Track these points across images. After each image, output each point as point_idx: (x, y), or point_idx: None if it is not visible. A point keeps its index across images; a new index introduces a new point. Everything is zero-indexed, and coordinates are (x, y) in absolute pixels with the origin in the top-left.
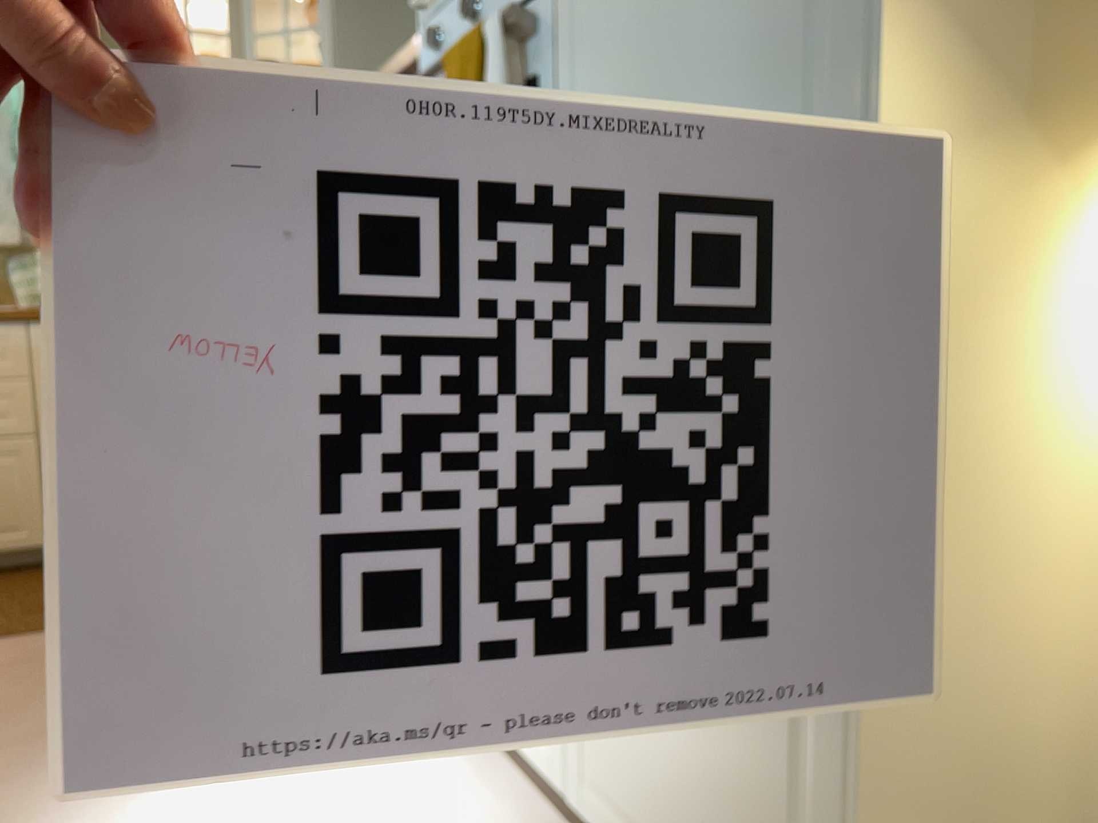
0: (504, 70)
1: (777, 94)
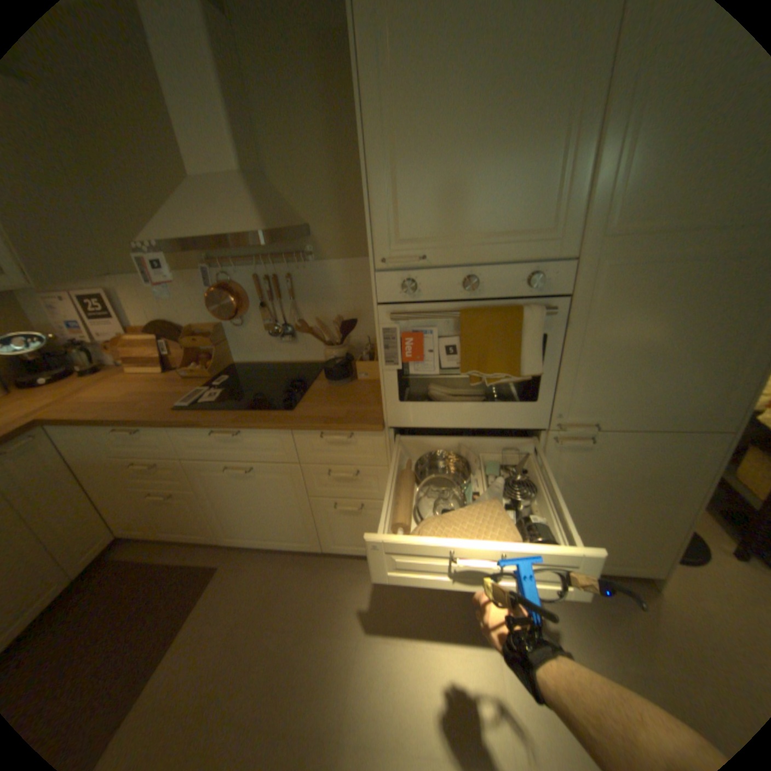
0: (542, 338)
1: (712, 372)
